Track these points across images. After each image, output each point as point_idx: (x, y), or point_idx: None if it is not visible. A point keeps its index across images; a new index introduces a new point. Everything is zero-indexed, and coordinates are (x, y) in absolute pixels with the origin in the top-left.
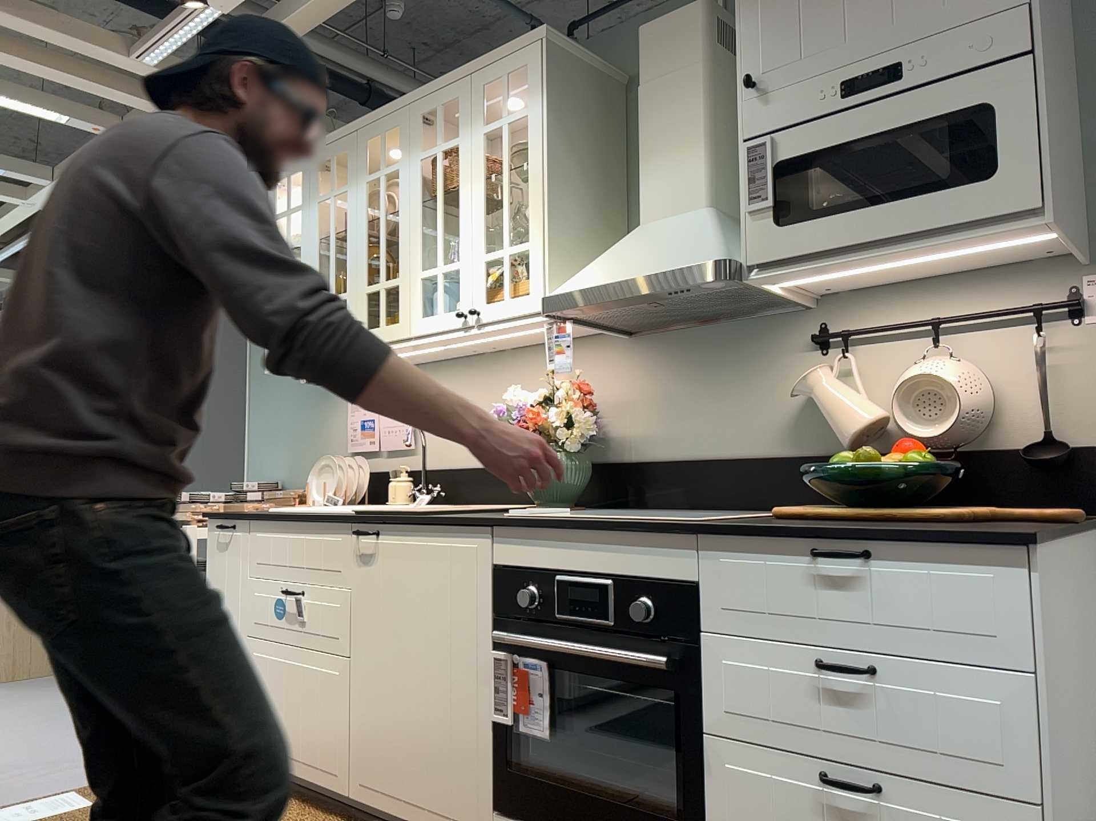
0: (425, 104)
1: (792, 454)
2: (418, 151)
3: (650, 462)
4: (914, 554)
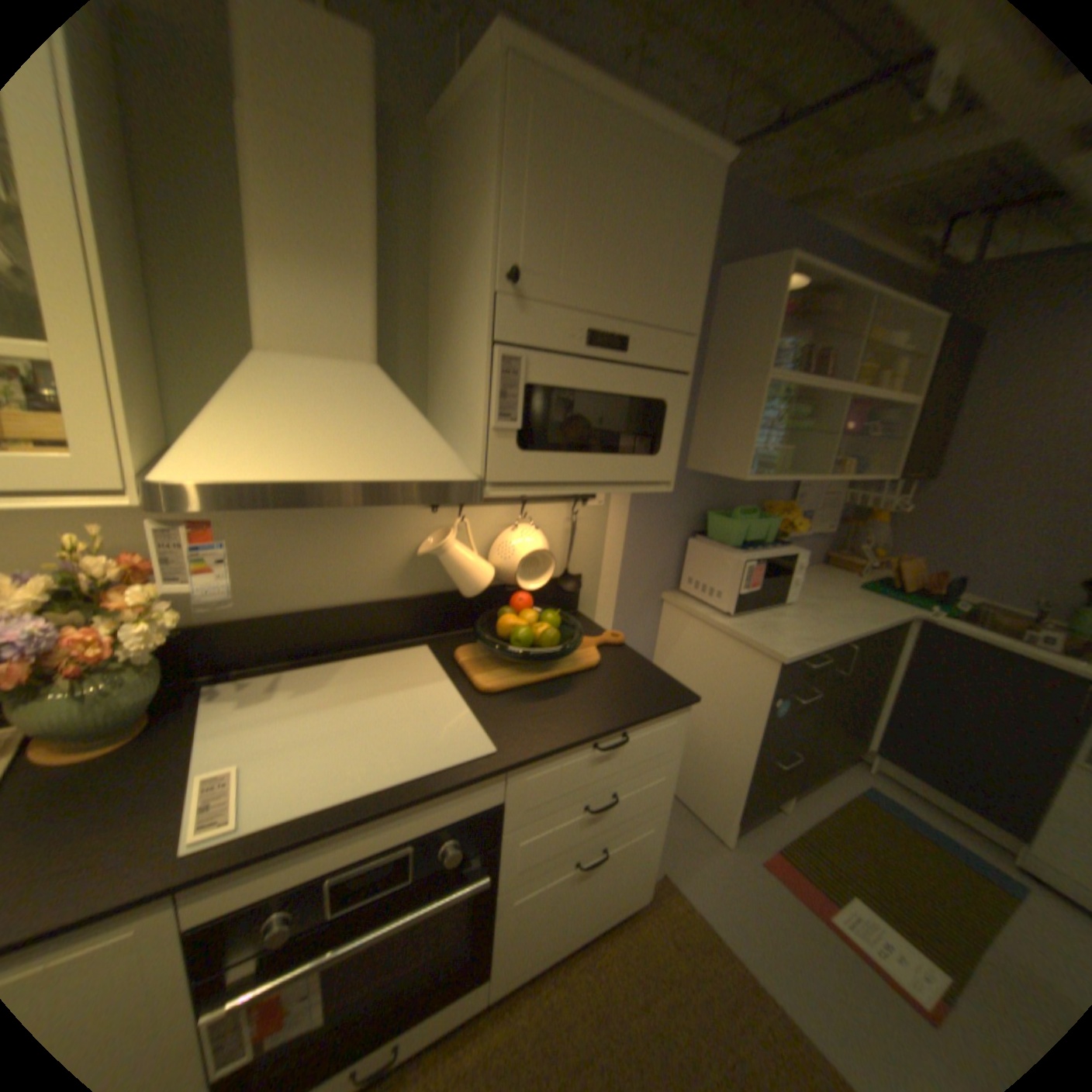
0: None
1: (404, 594)
2: None
3: (228, 620)
4: (647, 724)
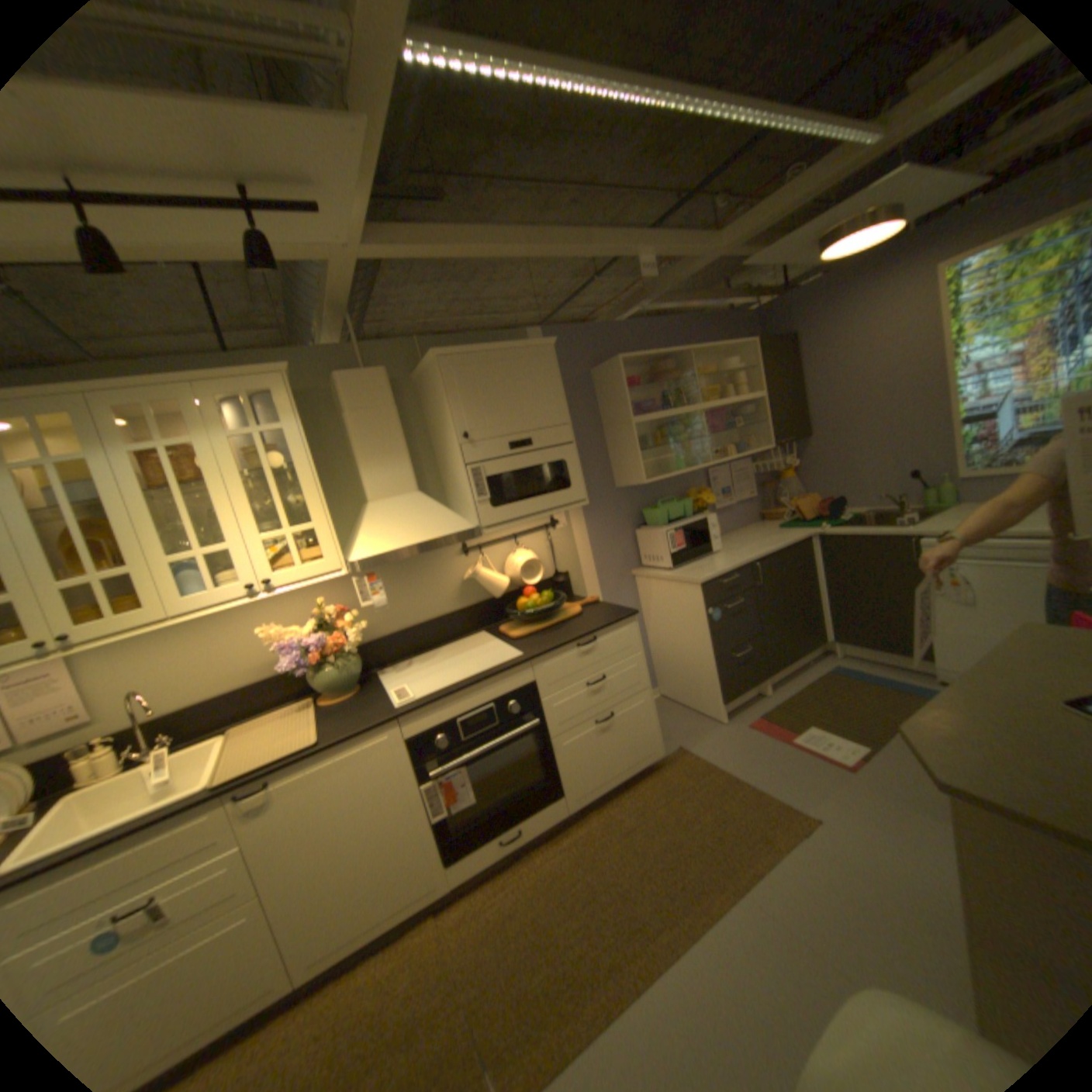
0: (118, 396)
1: (463, 607)
2: (120, 442)
3: (380, 639)
4: (607, 631)
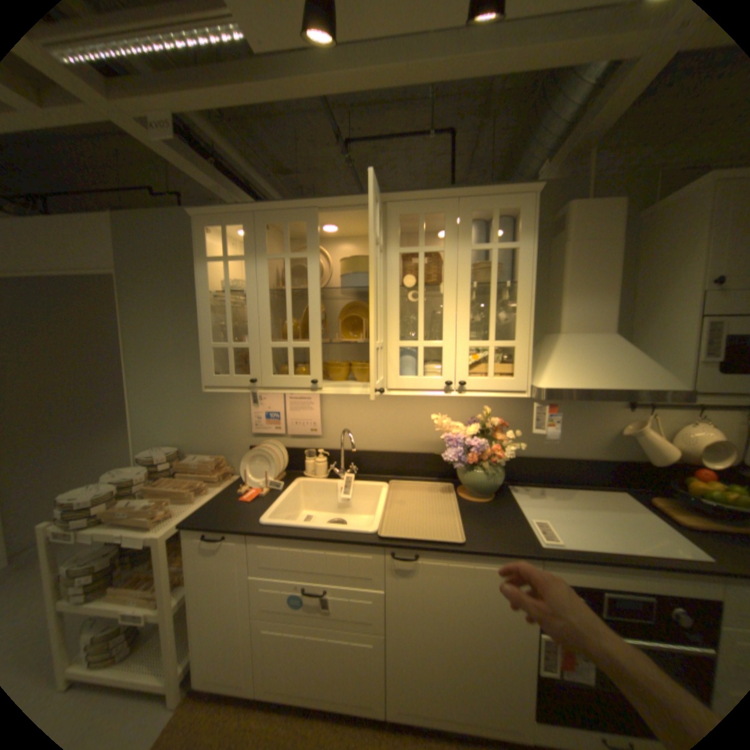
0: (406, 207)
1: (610, 460)
2: (397, 245)
3: (519, 458)
4: None
